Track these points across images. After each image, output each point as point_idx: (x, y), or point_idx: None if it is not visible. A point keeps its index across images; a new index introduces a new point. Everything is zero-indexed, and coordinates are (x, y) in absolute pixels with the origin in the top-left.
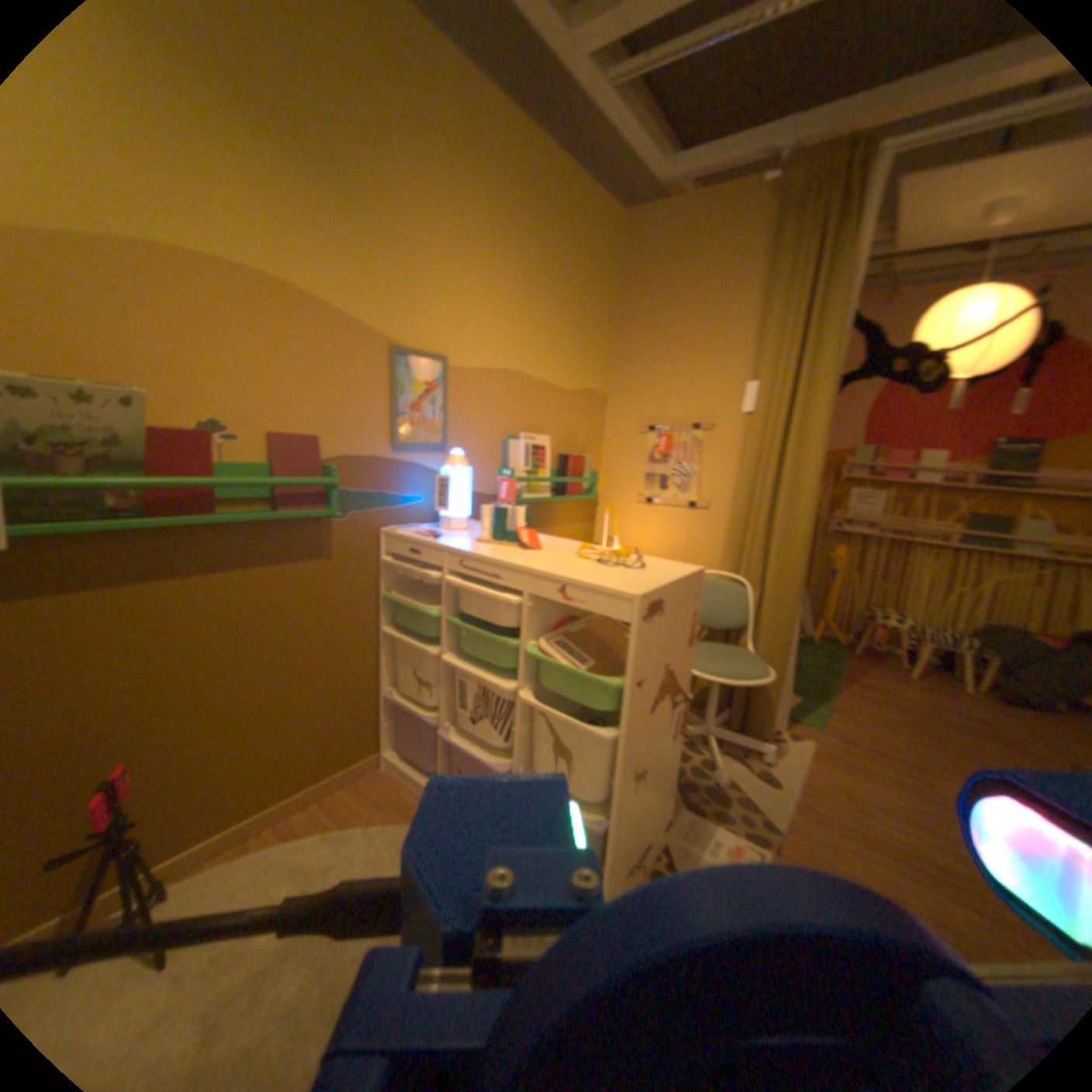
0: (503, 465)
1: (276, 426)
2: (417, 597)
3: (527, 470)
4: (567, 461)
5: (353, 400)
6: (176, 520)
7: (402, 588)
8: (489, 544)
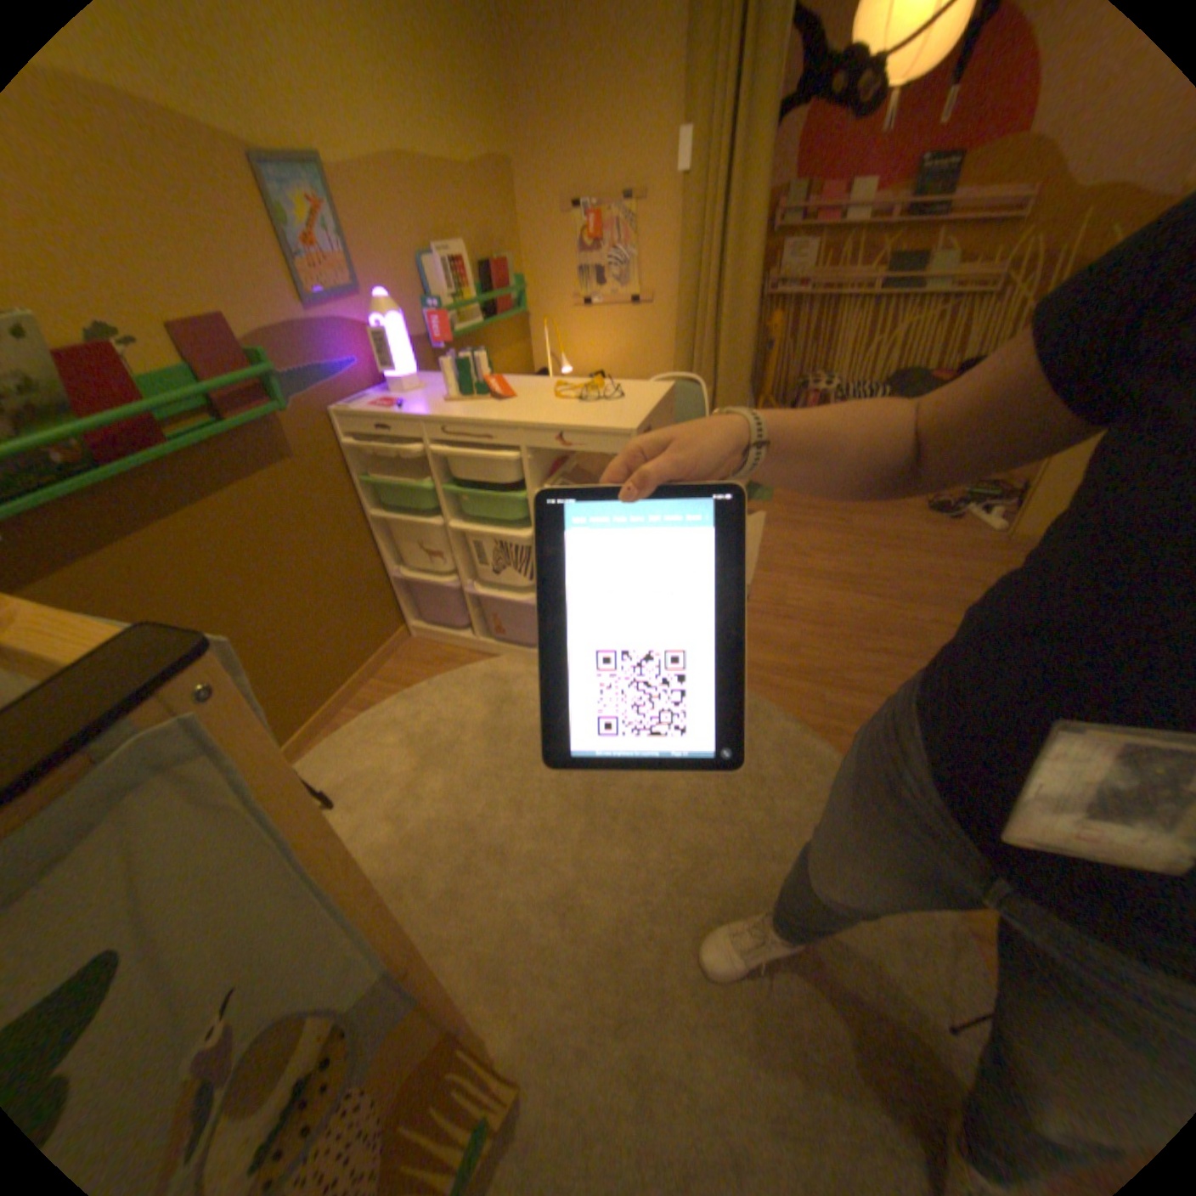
0: (423, 293)
1: (168, 310)
2: (396, 474)
3: (451, 293)
4: (489, 269)
5: (234, 248)
6: (132, 458)
7: (373, 468)
8: (460, 401)
